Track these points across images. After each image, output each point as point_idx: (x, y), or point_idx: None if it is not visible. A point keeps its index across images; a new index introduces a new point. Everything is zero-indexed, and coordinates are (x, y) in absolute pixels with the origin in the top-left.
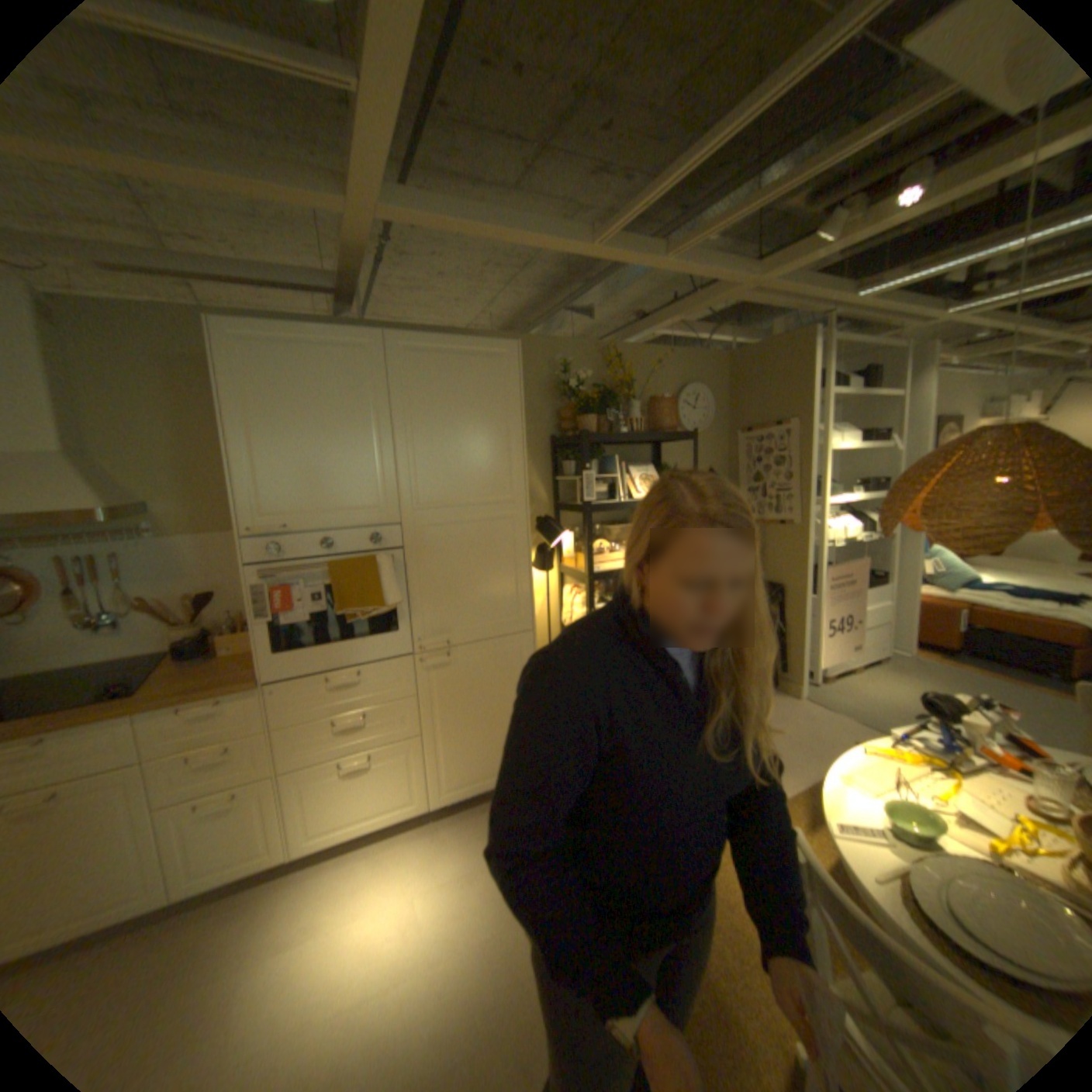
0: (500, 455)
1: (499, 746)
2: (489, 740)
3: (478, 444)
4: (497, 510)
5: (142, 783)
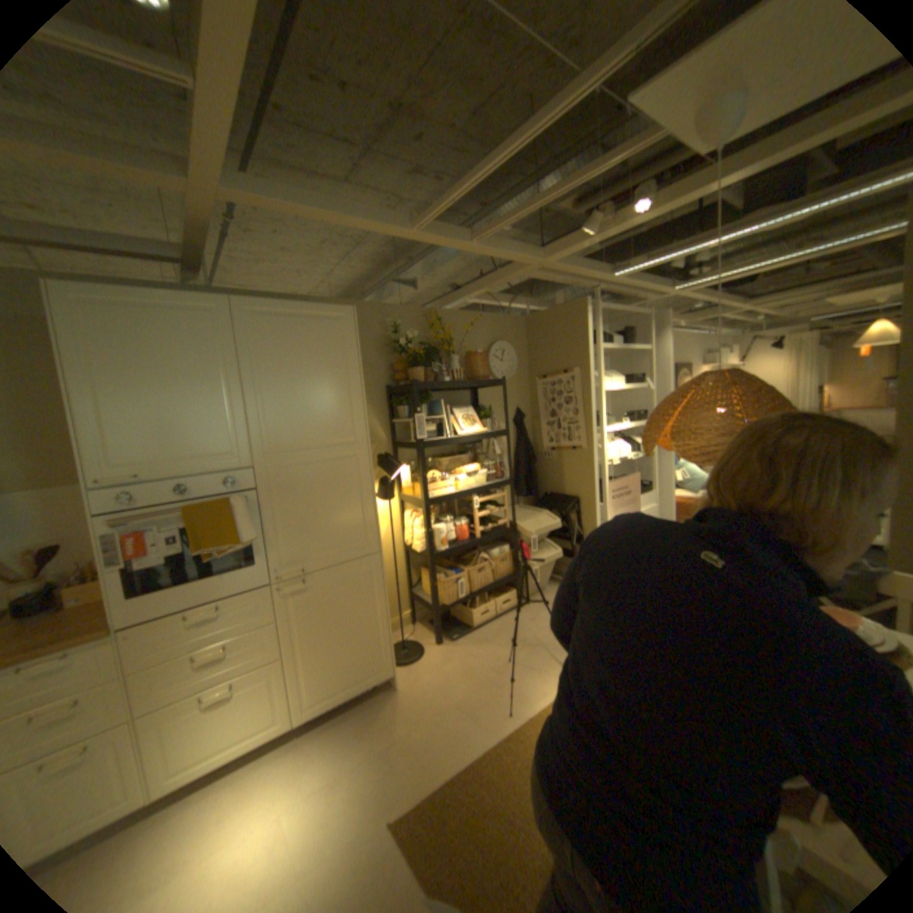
0: (342, 403)
1: (354, 659)
2: (345, 655)
3: (322, 395)
4: (342, 450)
5: None
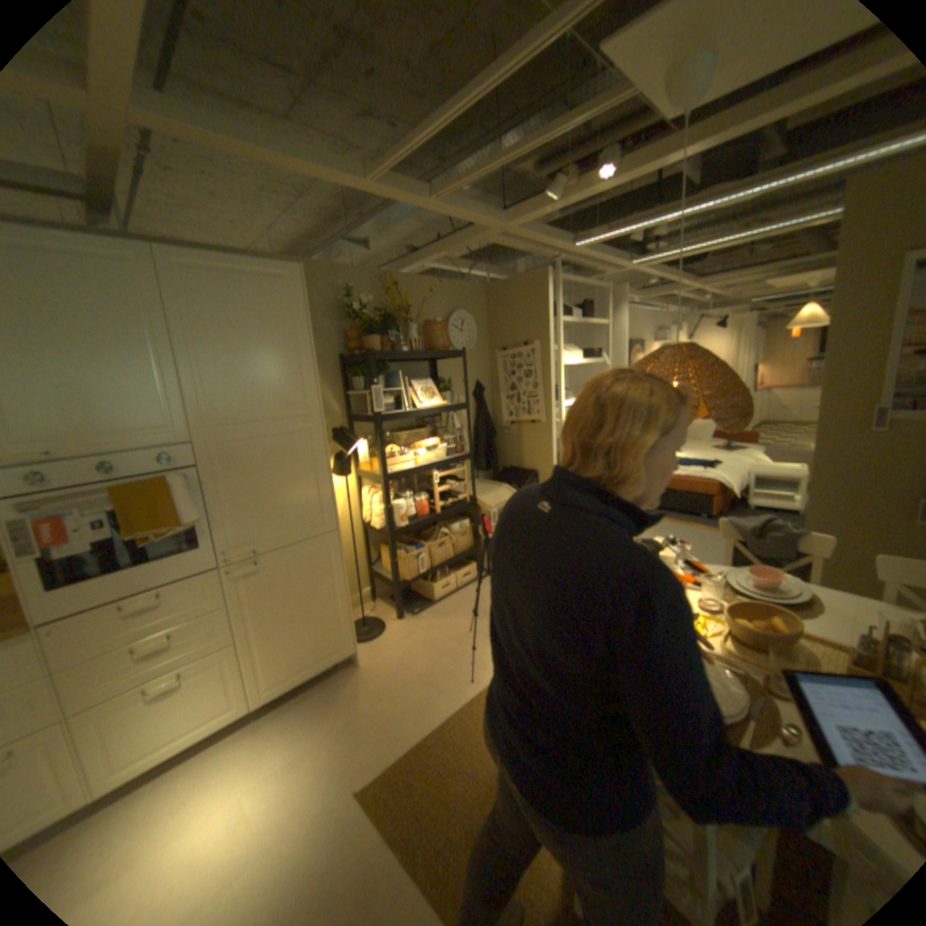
0: (291, 372)
1: (313, 638)
2: (303, 635)
3: (268, 362)
4: (292, 423)
5: None
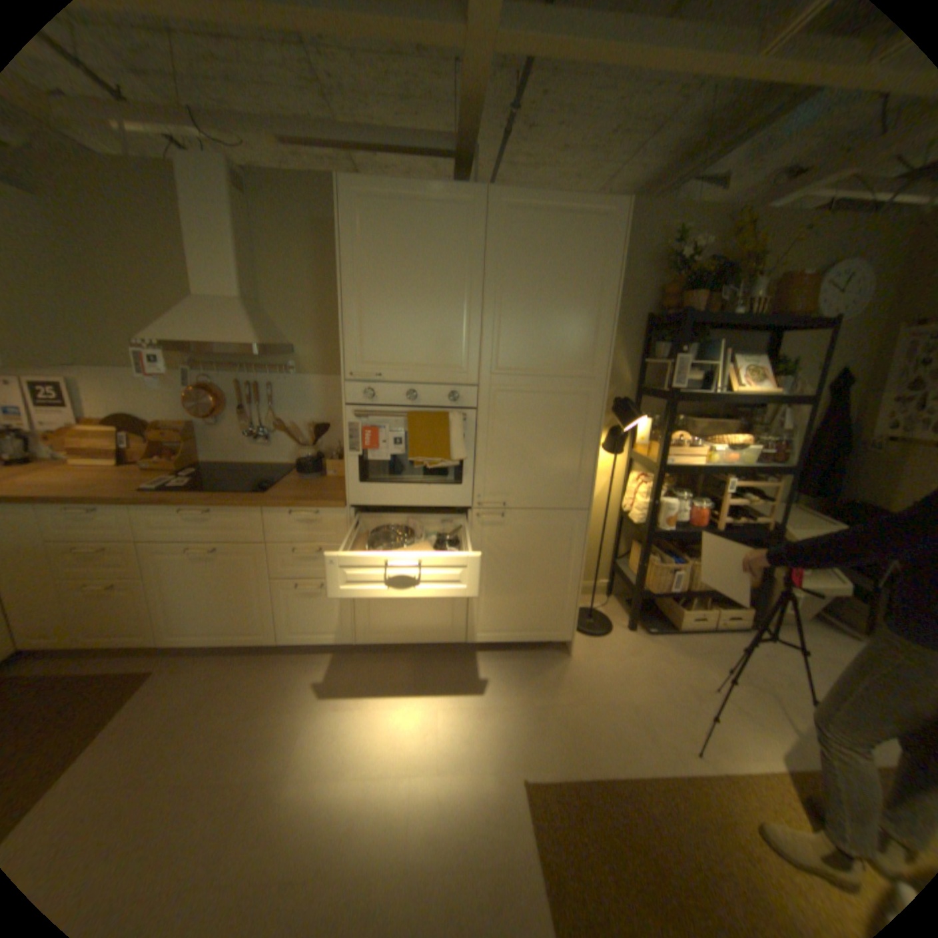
0: (587, 325)
1: (536, 607)
2: (528, 599)
3: (566, 312)
4: (574, 383)
5: (266, 557)
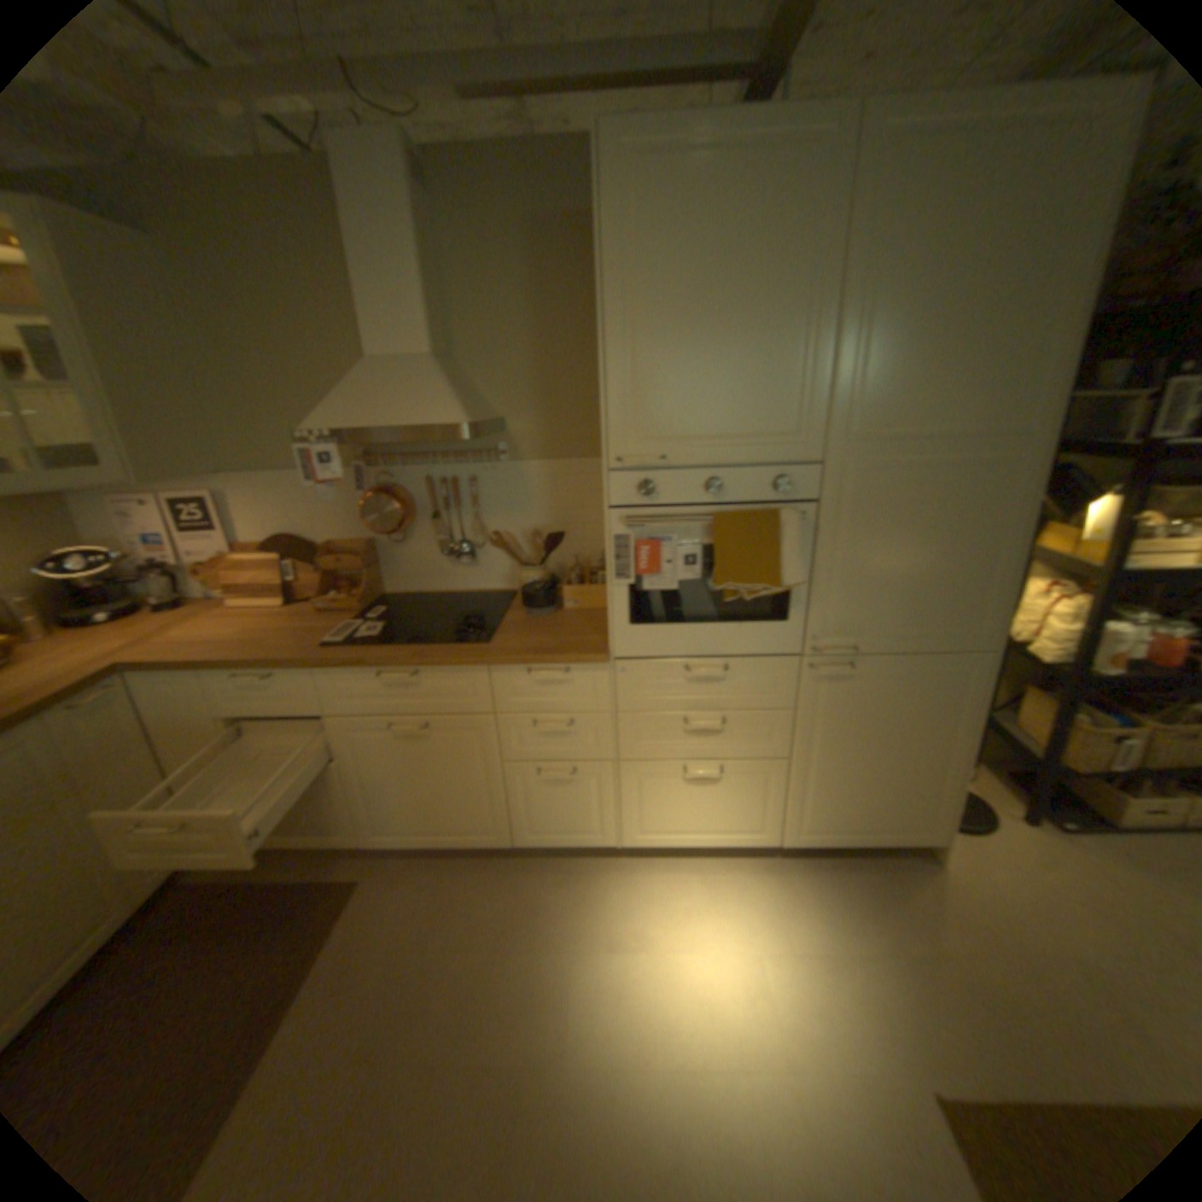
0: (1031, 340)
1: (897, 799)
2: (884, 788)
3: (993, 320)
4: (995, 445)
5: (498, 732)
